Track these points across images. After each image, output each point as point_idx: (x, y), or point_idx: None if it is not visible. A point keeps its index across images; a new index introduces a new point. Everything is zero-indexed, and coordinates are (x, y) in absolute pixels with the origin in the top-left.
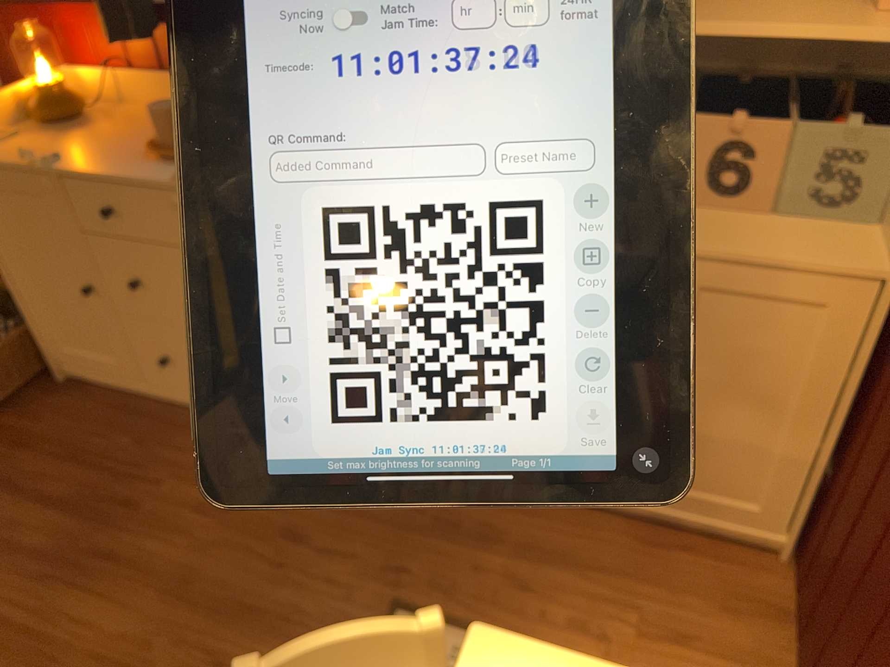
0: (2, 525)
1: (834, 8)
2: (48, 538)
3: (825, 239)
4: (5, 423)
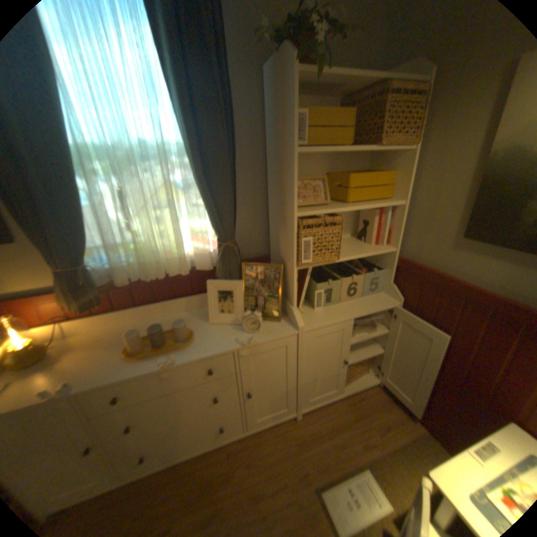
0: None
1: (357, 243)
2: None
3: (379, 299)
4: None
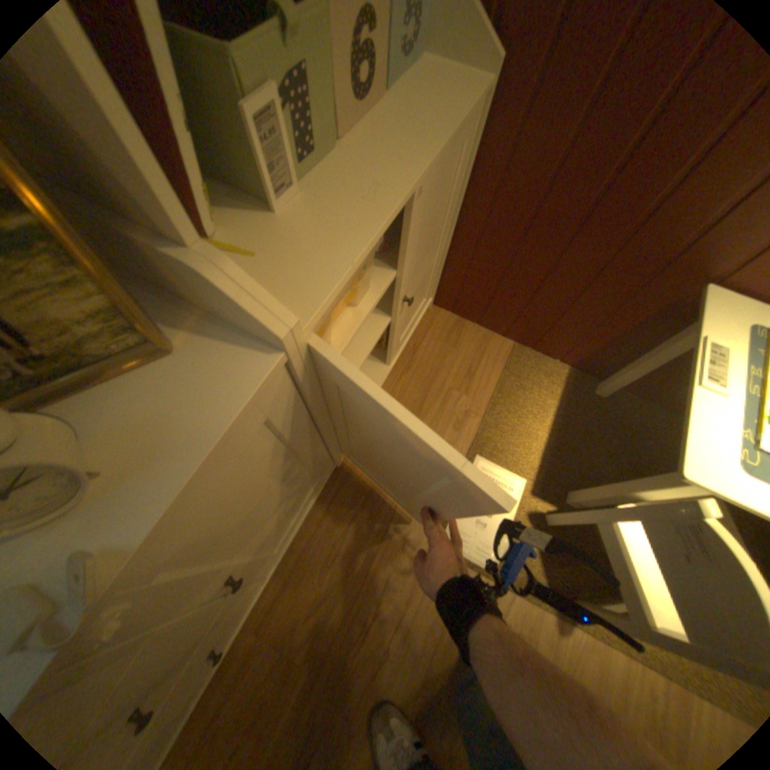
0: None
1: None
2: None
3: (437, 78)
4: None
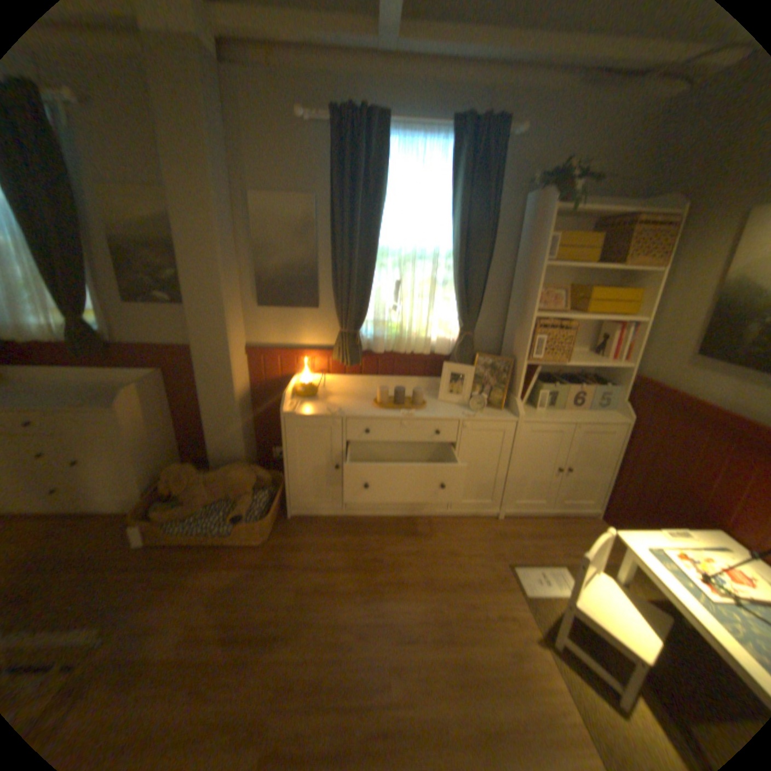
0: (322, 590)
1: (593, 356)
2: (351, 589)
3: (608, 415)
4: (274, 546)
